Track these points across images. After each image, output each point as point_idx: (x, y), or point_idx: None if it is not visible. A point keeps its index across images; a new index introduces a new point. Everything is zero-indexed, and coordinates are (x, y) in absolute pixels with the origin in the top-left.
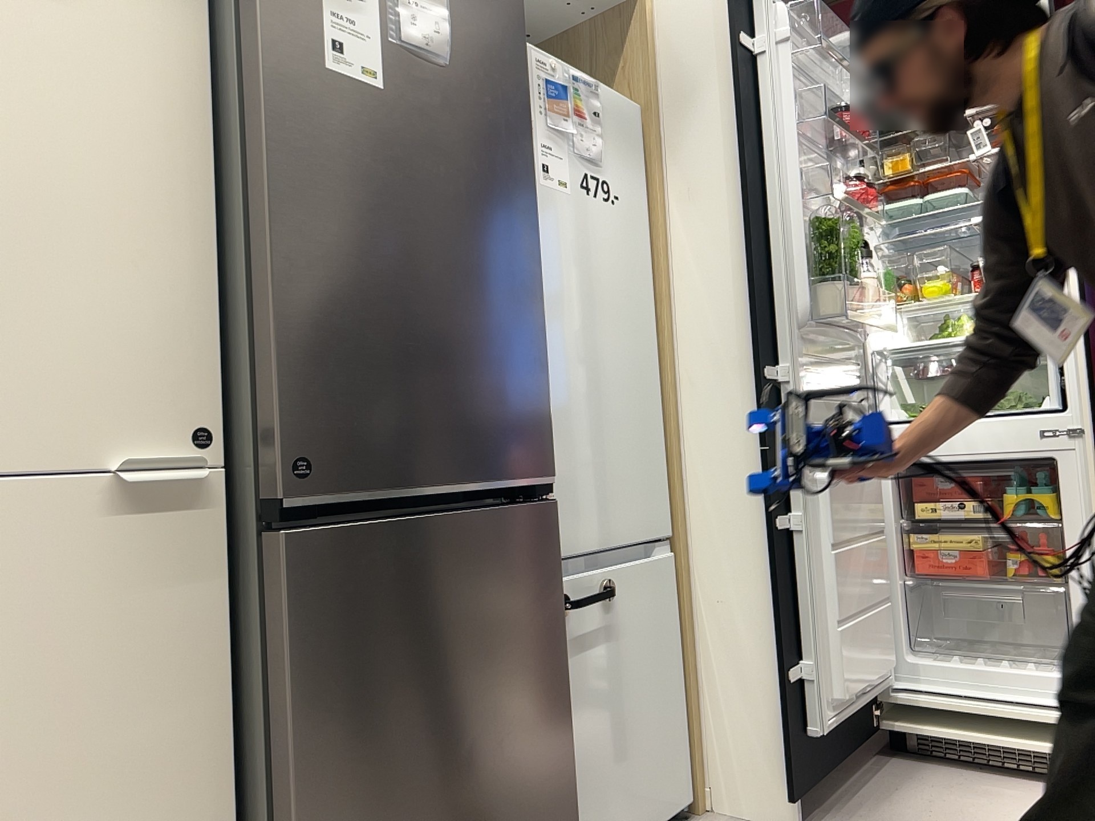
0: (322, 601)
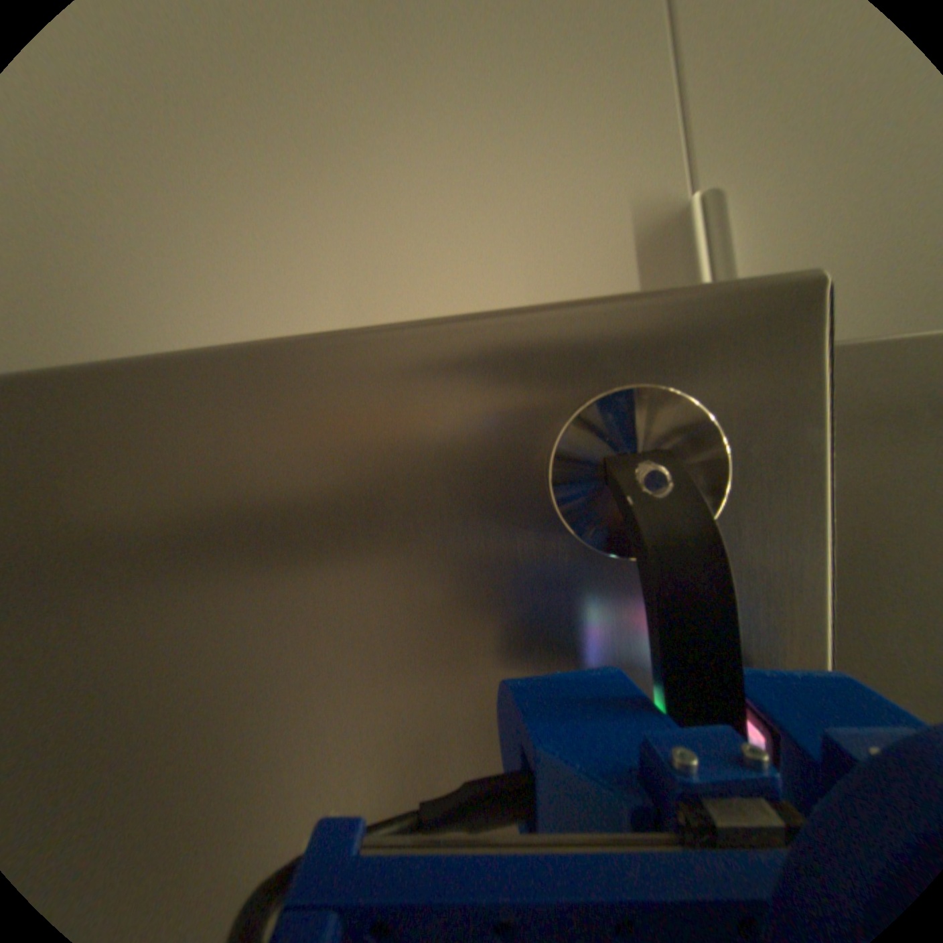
0: (505, 494)
